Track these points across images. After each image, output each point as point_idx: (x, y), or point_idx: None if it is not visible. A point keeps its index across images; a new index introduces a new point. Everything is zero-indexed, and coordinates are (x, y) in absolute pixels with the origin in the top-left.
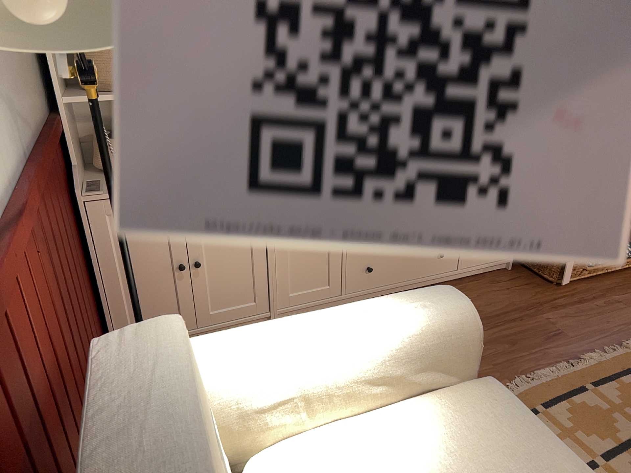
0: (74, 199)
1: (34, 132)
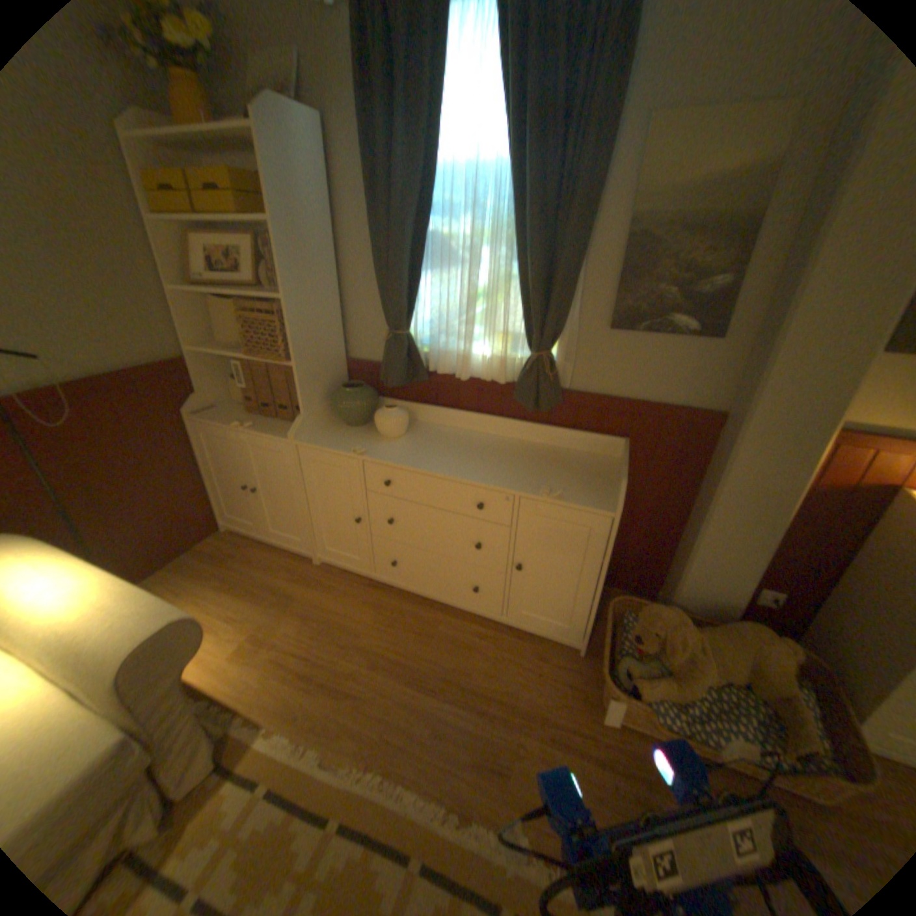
0: (183, 415)
1: (102, 367)
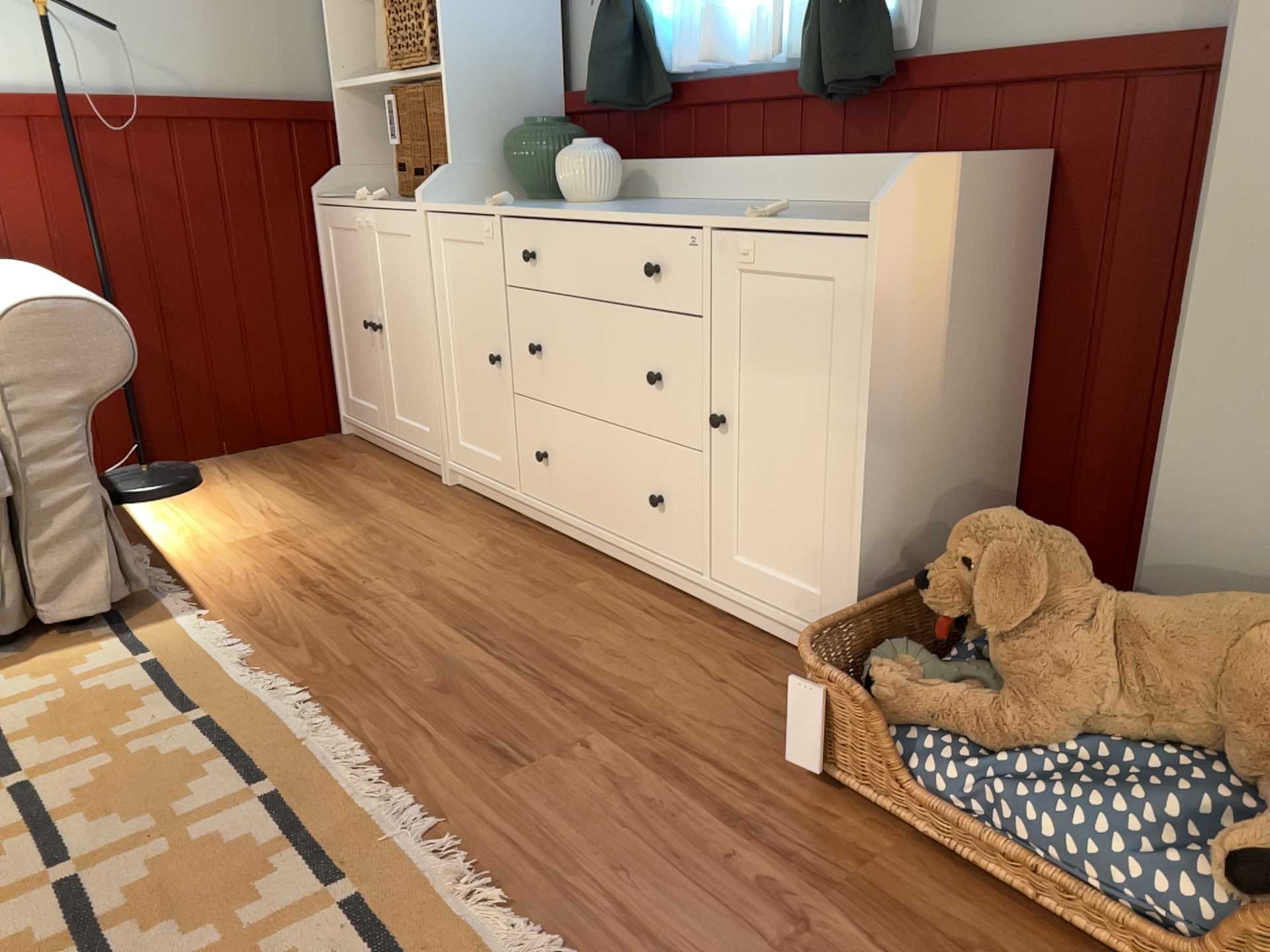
0: (313, 201)
1: (211, 94)
